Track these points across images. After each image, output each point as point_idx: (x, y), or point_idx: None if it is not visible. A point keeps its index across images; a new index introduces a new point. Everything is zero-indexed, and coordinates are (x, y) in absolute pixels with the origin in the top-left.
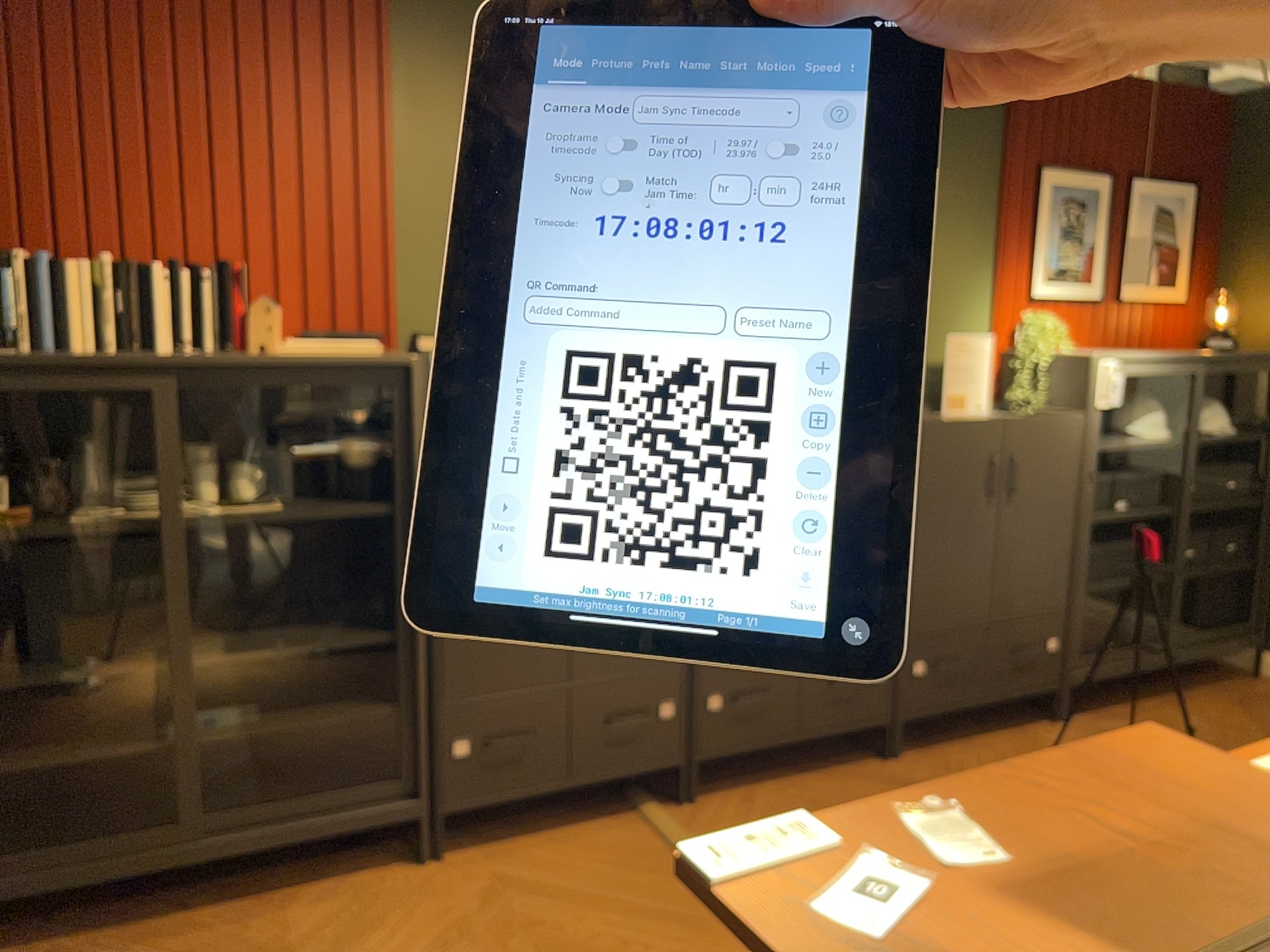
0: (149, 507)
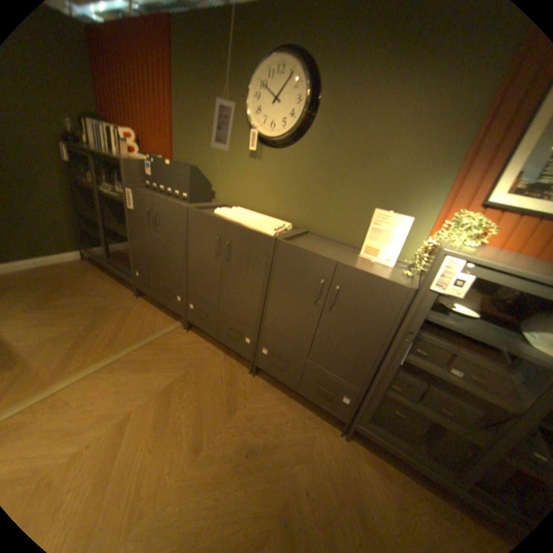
0: (106, 187)
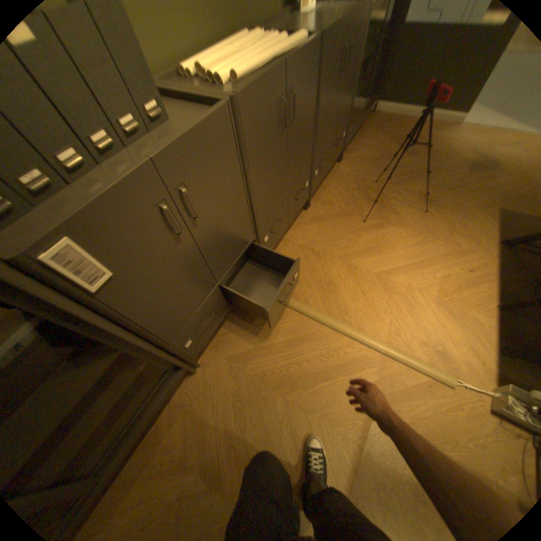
0: None
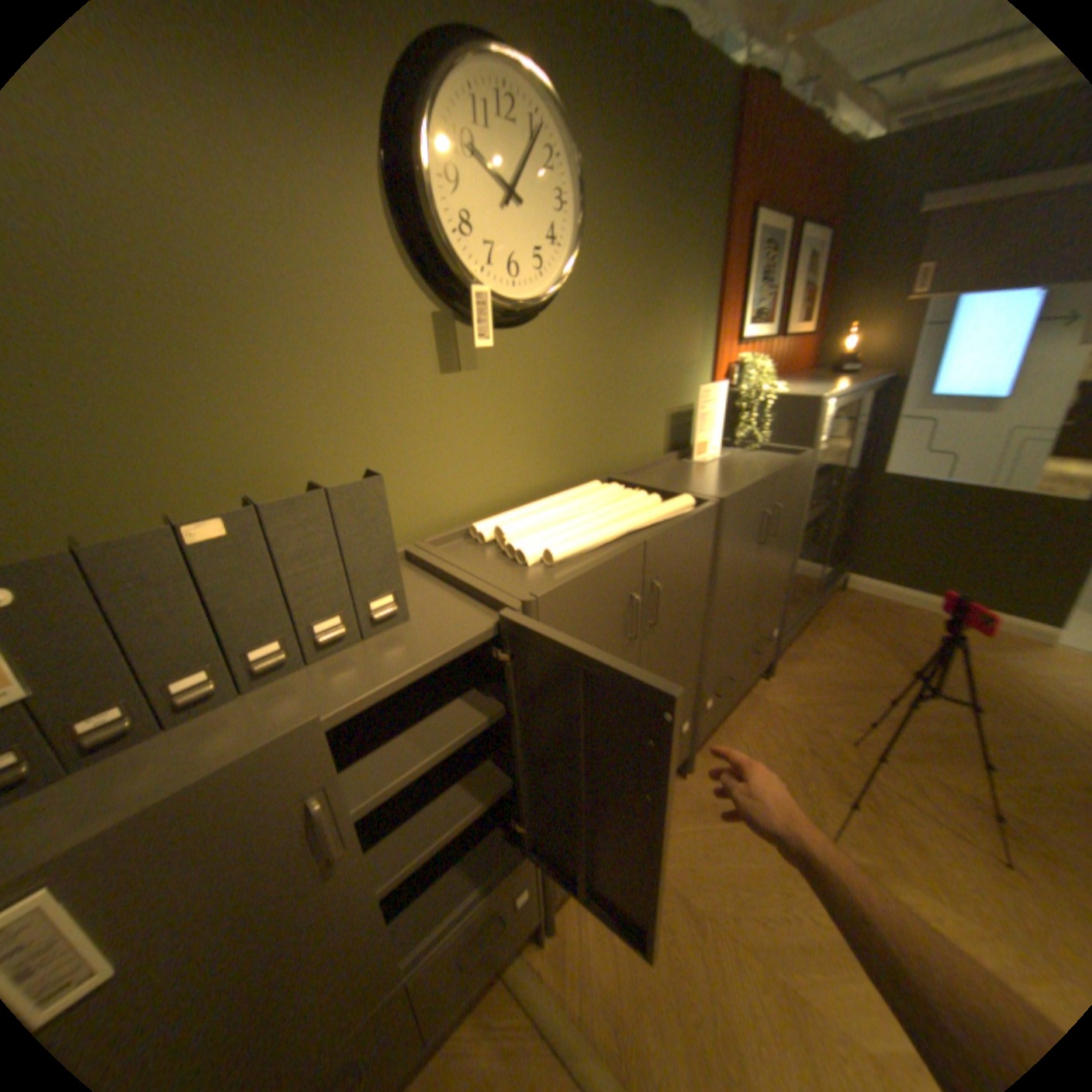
0: None
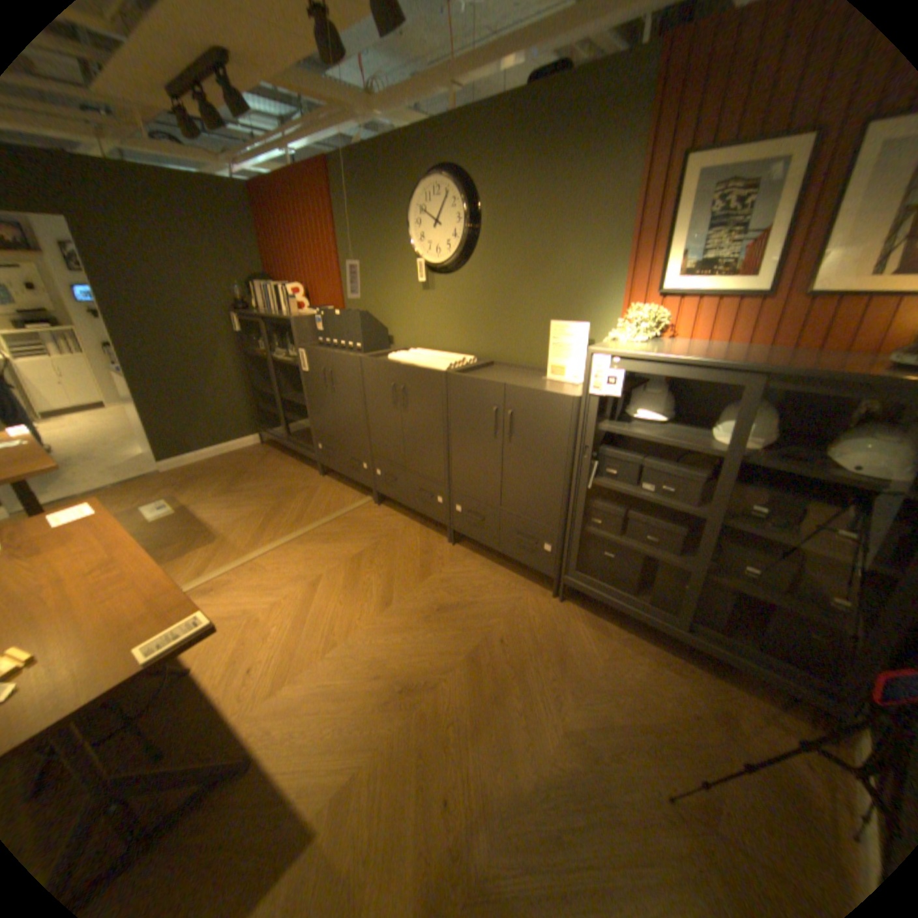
0: (280, 354)
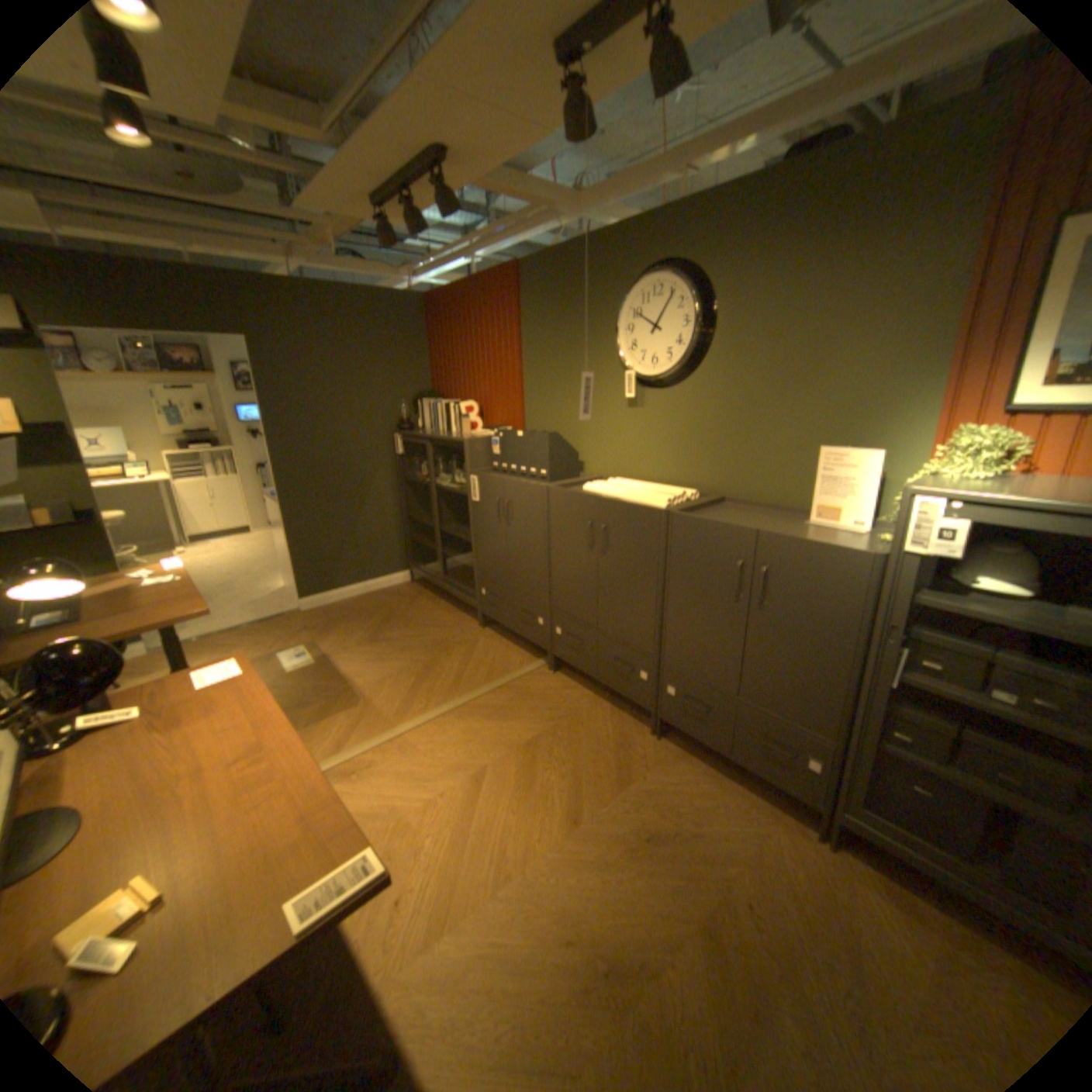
0: (443, 480)
